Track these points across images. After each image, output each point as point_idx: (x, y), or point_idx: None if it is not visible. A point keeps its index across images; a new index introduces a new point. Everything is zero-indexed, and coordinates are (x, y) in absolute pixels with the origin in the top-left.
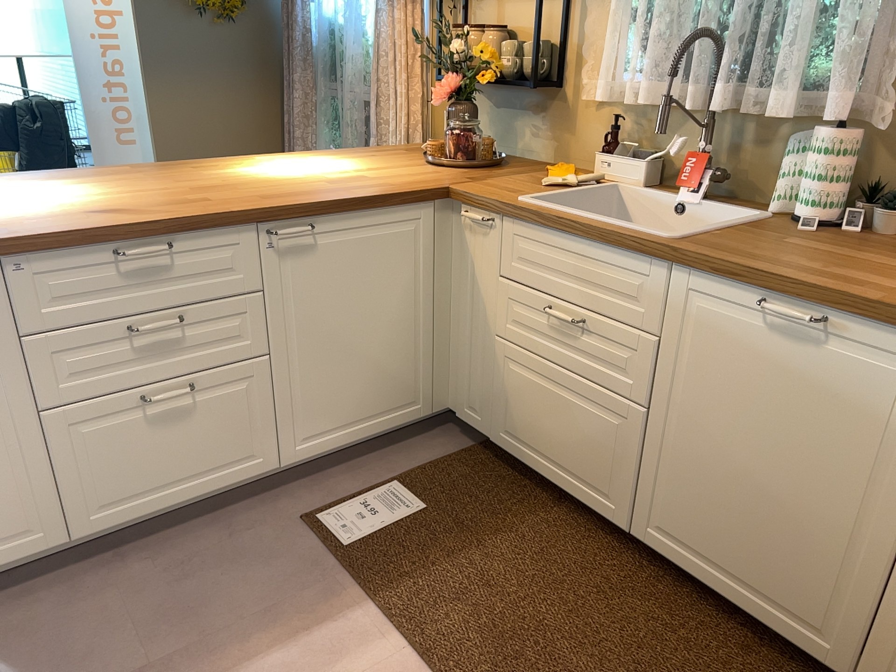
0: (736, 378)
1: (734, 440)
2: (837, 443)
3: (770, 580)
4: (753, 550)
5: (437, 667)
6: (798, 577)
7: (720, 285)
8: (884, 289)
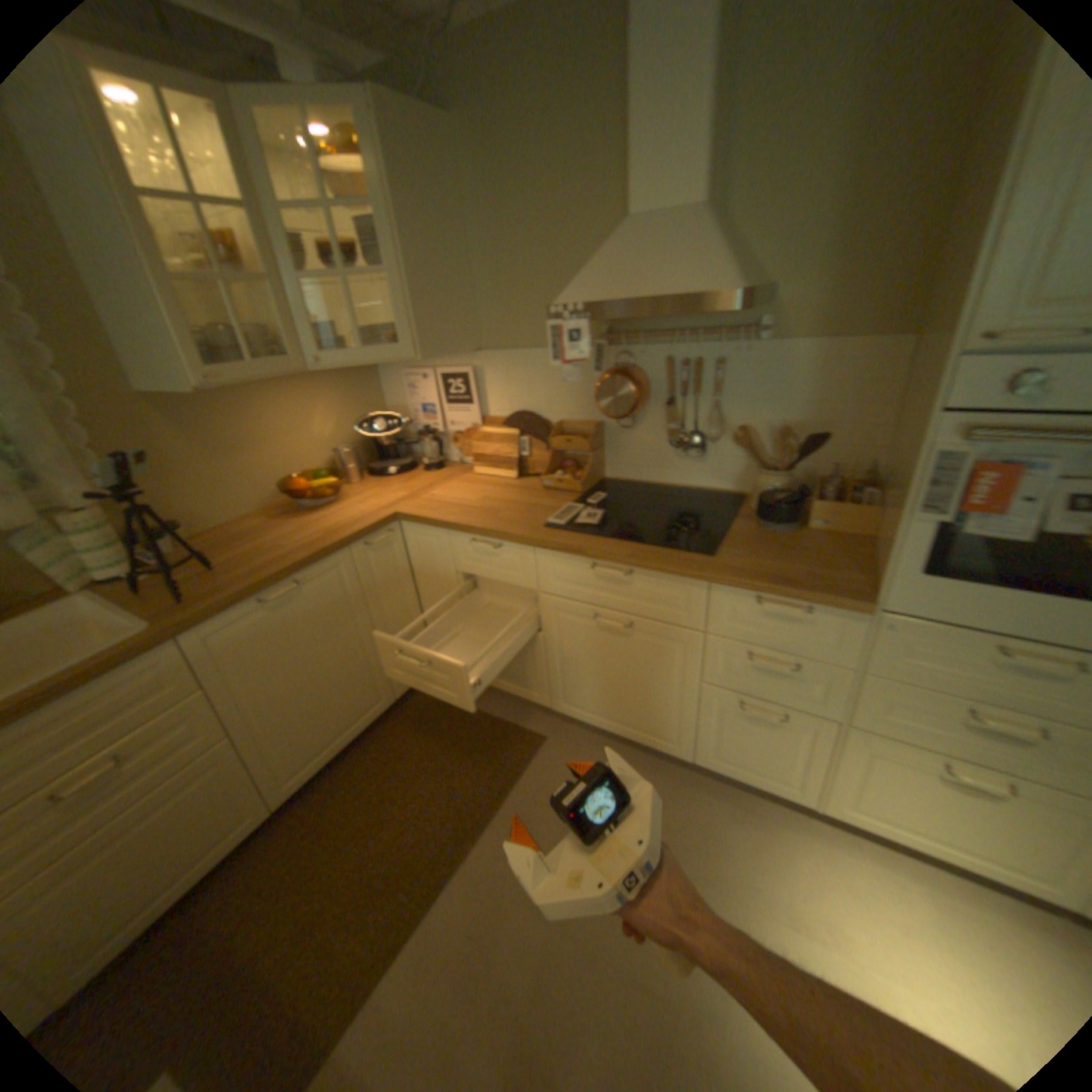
0: (274, 653)
1: (295, 682)
2: (337, 627)
3: (353, 714)
4: (339, 713)
5: (405, 937)
6: (361, 695)
7: (227, 618)
8: (292, 554)
